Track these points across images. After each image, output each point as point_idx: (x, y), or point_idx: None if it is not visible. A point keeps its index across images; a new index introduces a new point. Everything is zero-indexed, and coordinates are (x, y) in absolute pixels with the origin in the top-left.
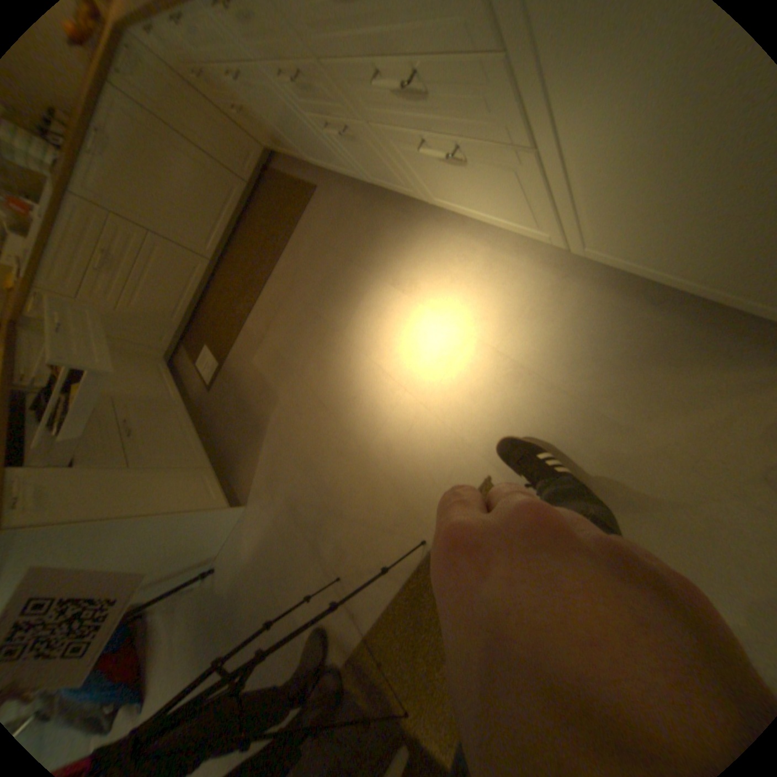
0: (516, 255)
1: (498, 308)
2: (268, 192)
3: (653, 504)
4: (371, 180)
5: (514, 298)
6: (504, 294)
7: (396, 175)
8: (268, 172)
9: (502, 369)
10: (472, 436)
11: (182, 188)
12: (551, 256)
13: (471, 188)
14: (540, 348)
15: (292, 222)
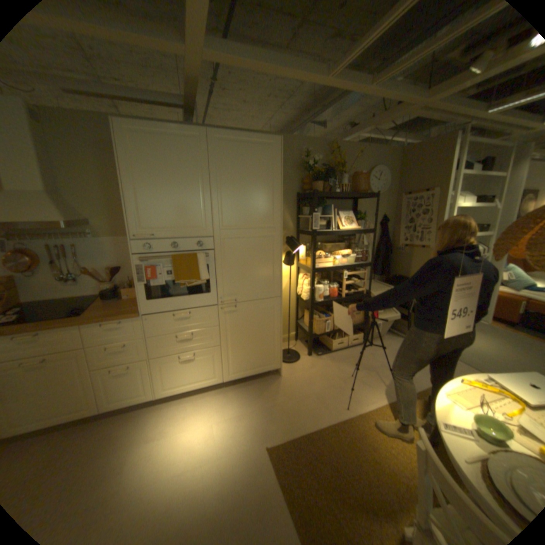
0: (203, 400)
1: (212, 413)
2: None
3: (295, 412)
4: (97, 414)
5: (214, 407)
6: (210, 409)
7: (138, 391)
8: None
9: (232, 424)
10: (246, 448)
11: None
12: (214, 394)
13: (189, 374)
14: (236, 410)
15: None
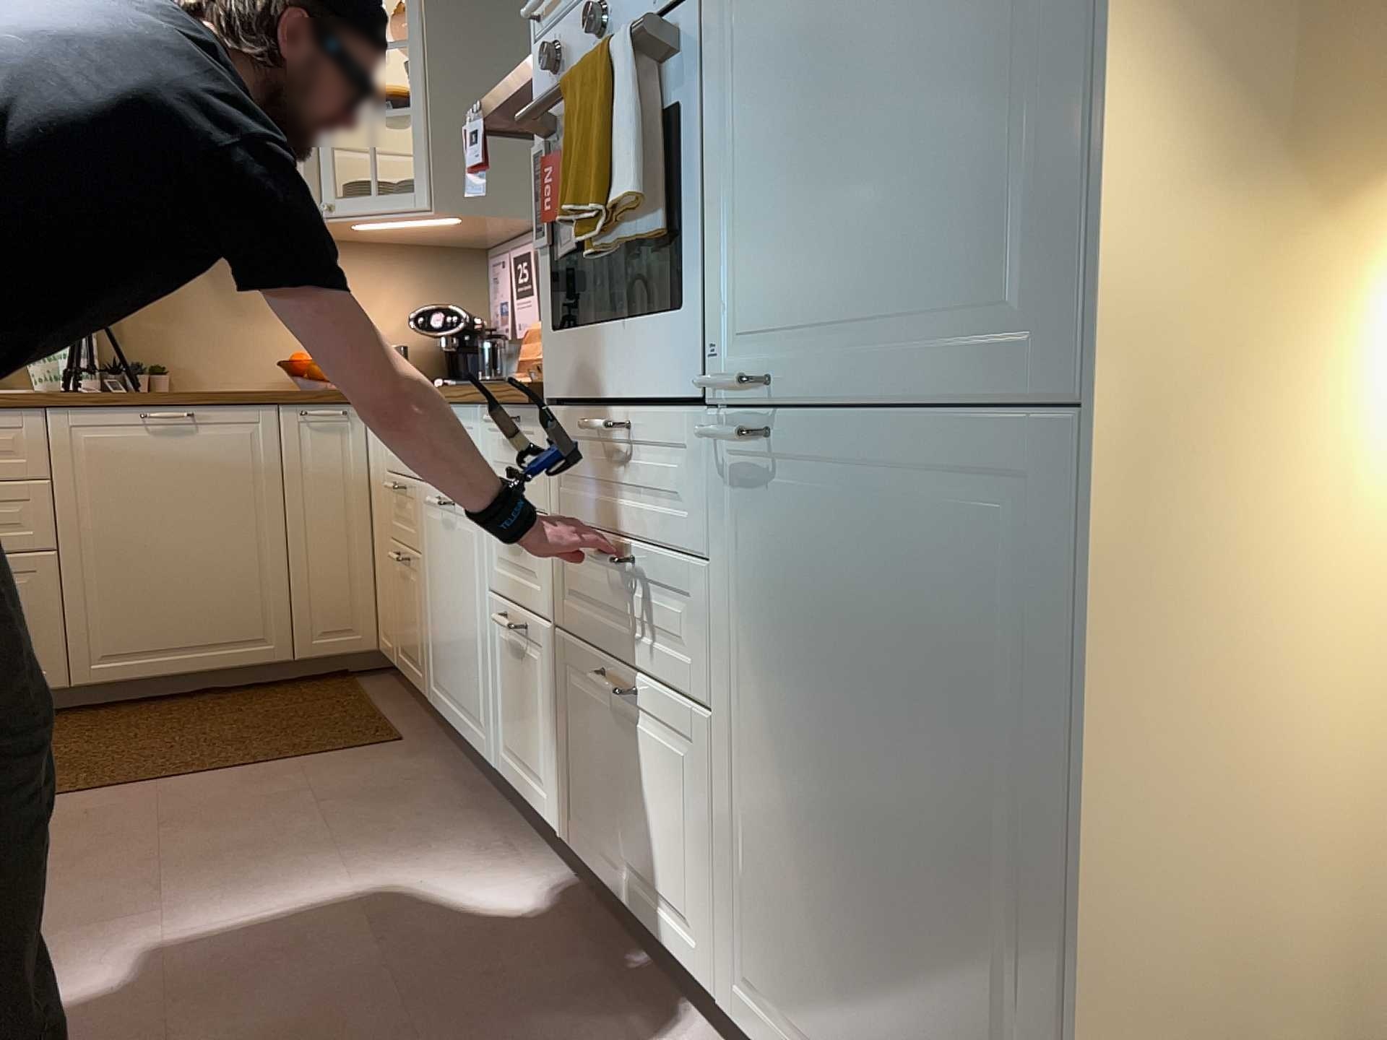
0: (637, 1015)
1: None
2: (310, 697)
3: None
4: (499, 771)
5: None
6: None
7: (542, 759)
8: (345, 681)
9: None
10: None
11: (193, 564)
12: None
13: (630, 809)
14: None
15: (300, 750)
